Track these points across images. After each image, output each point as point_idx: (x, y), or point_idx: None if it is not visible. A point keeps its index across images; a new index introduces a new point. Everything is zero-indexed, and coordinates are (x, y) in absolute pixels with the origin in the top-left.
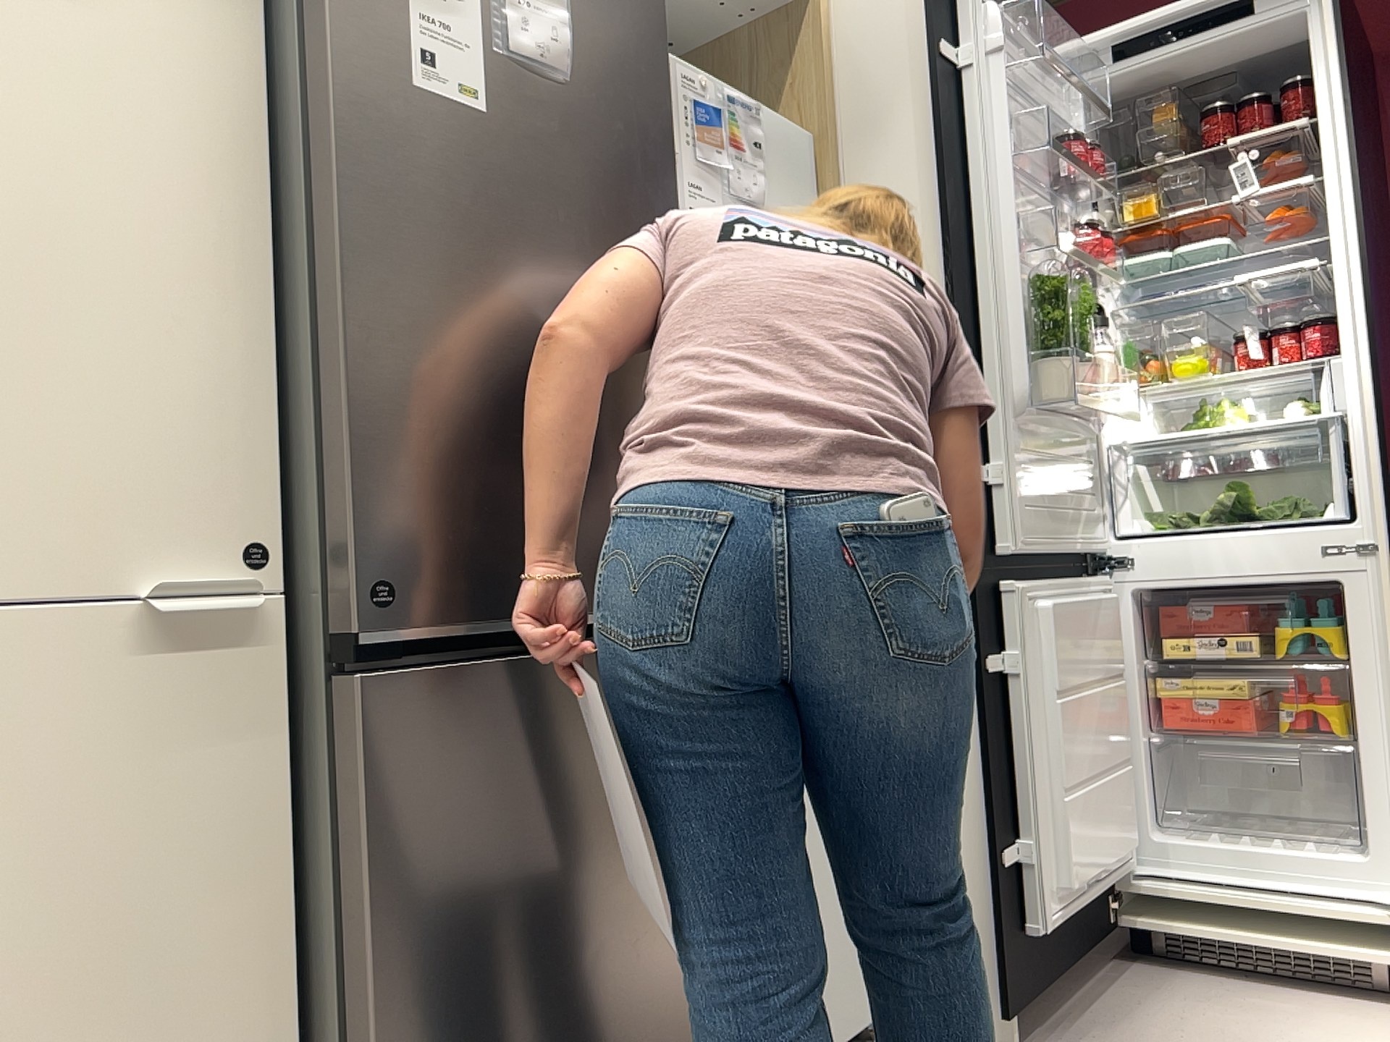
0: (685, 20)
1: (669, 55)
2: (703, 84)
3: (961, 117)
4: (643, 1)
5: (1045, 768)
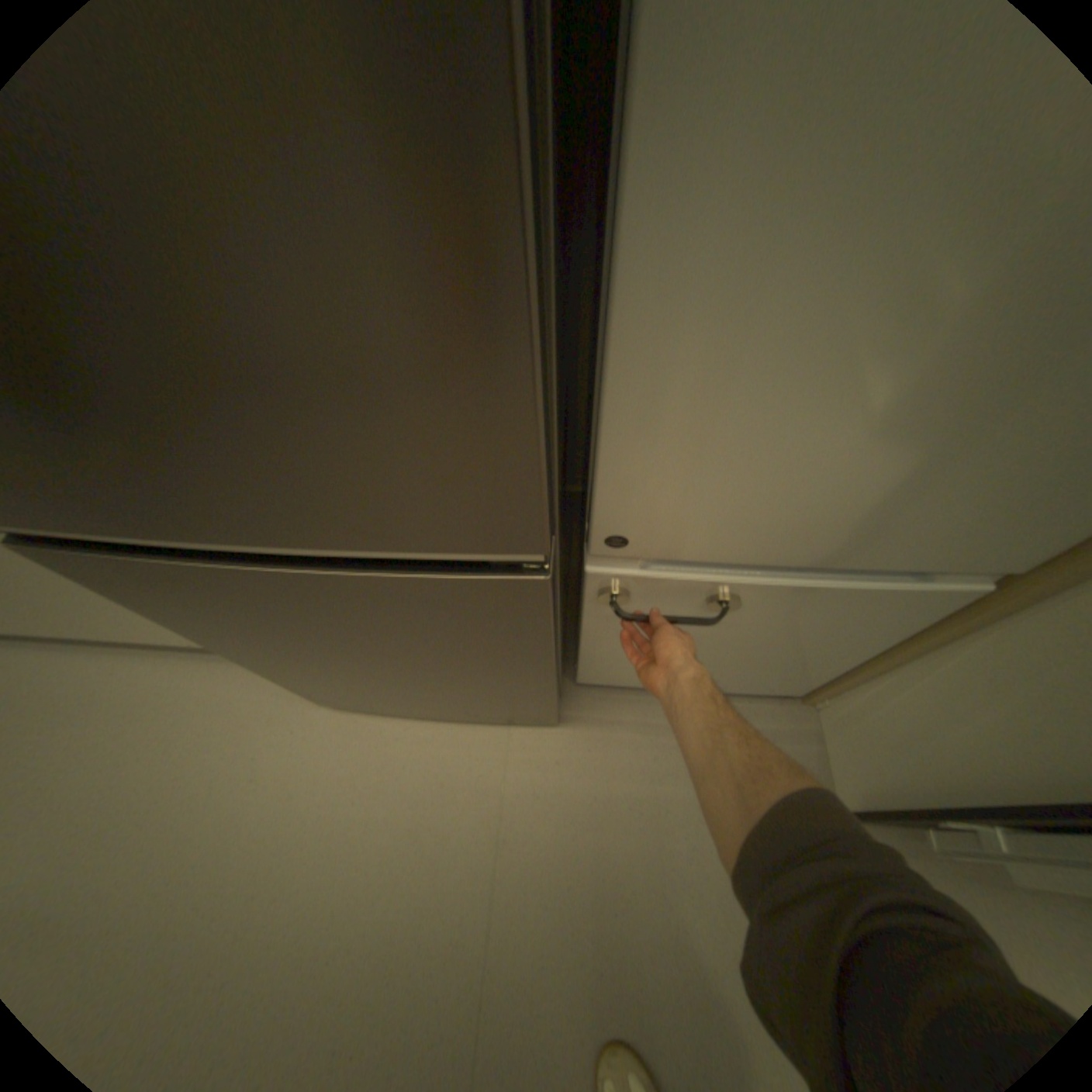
0: None
1: None
2: None
3: None
4: None
5: None
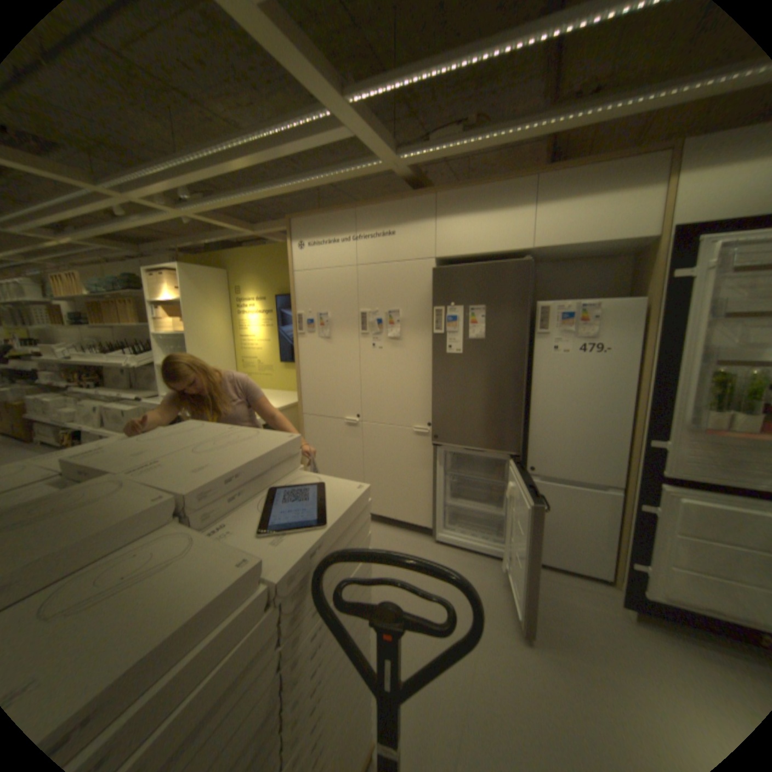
0: (626, 247)
1: (553, 302)
2: (568, 305)
3: (688, 300)
4: (518, 307)
5: (669, 555)
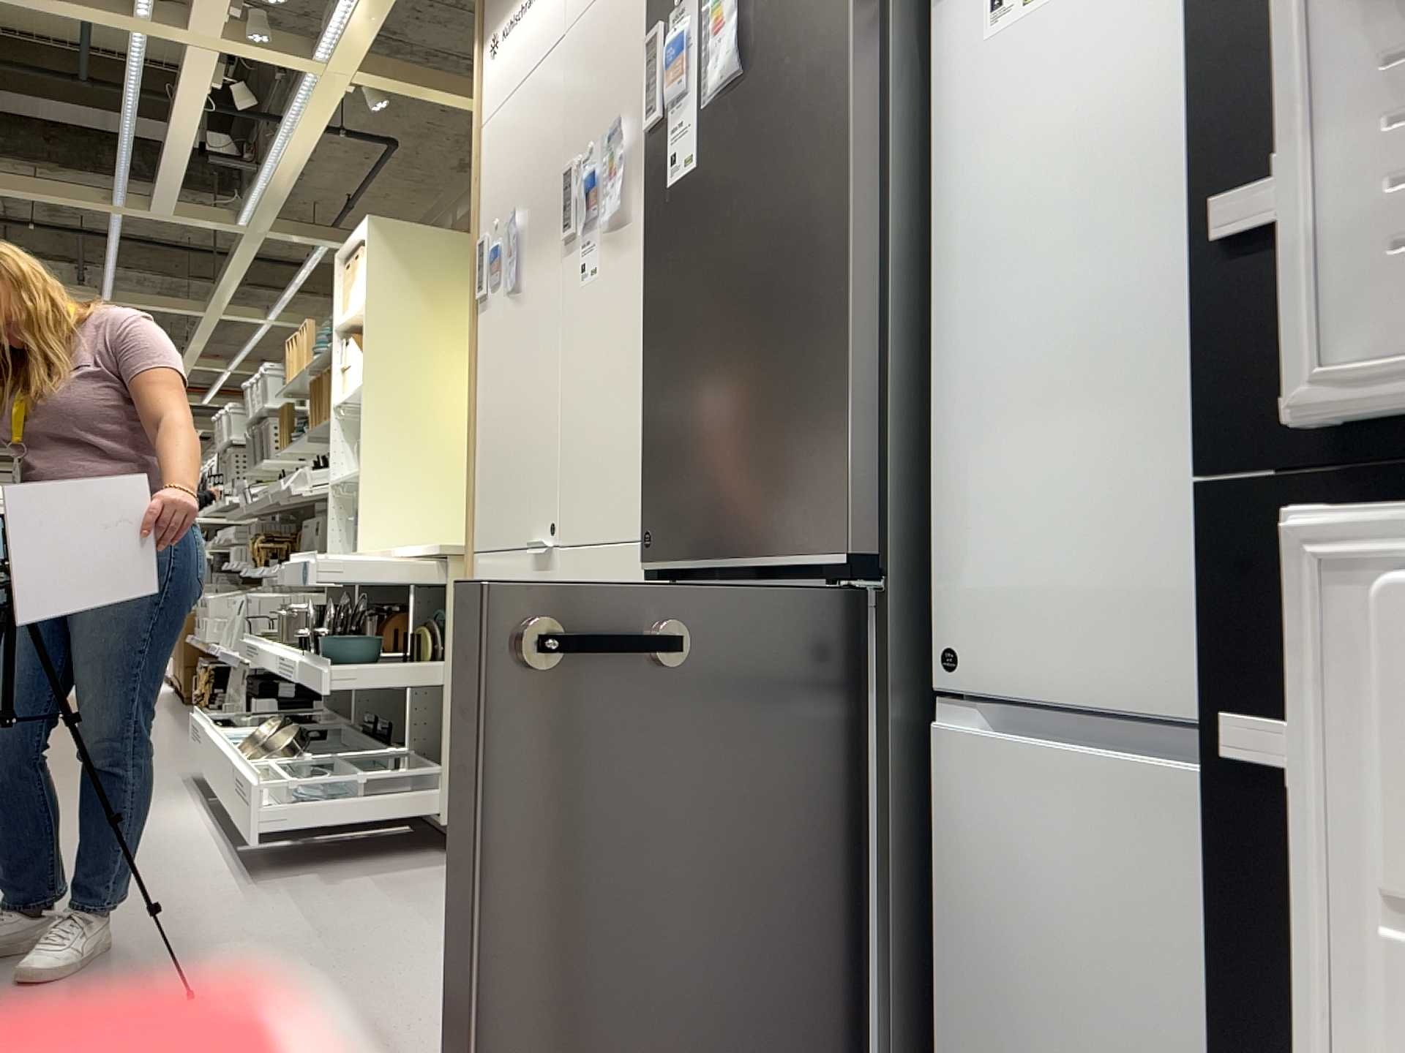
0: None
1: None
2: None
3: None
4: None
5: None
